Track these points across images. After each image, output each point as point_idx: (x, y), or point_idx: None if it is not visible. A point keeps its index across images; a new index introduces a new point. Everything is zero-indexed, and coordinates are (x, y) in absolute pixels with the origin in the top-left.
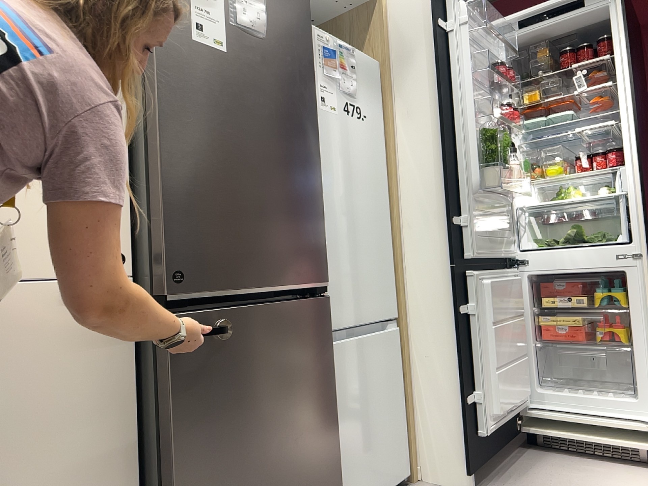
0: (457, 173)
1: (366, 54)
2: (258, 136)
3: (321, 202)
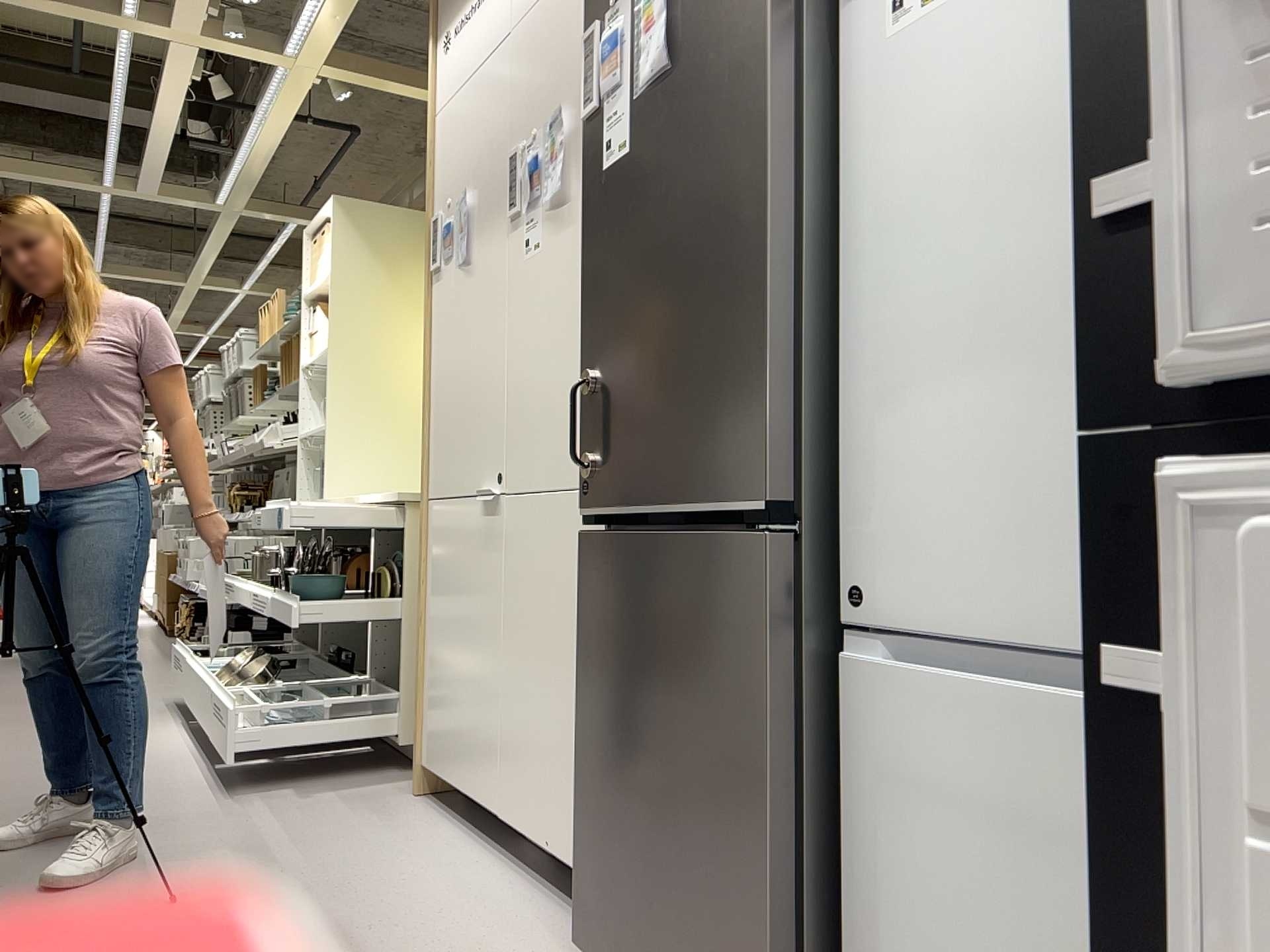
0: None
1: None
2: (659, 253)
3: (766, 323)
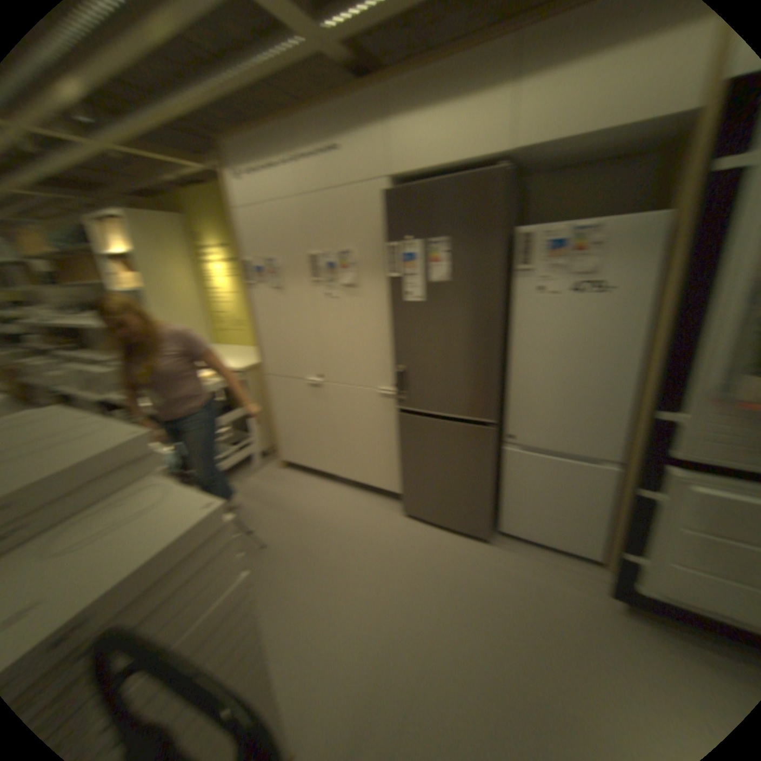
0: (694, 368)
1: (639, 215)
2: (446, 341)
3: (498, 375)
